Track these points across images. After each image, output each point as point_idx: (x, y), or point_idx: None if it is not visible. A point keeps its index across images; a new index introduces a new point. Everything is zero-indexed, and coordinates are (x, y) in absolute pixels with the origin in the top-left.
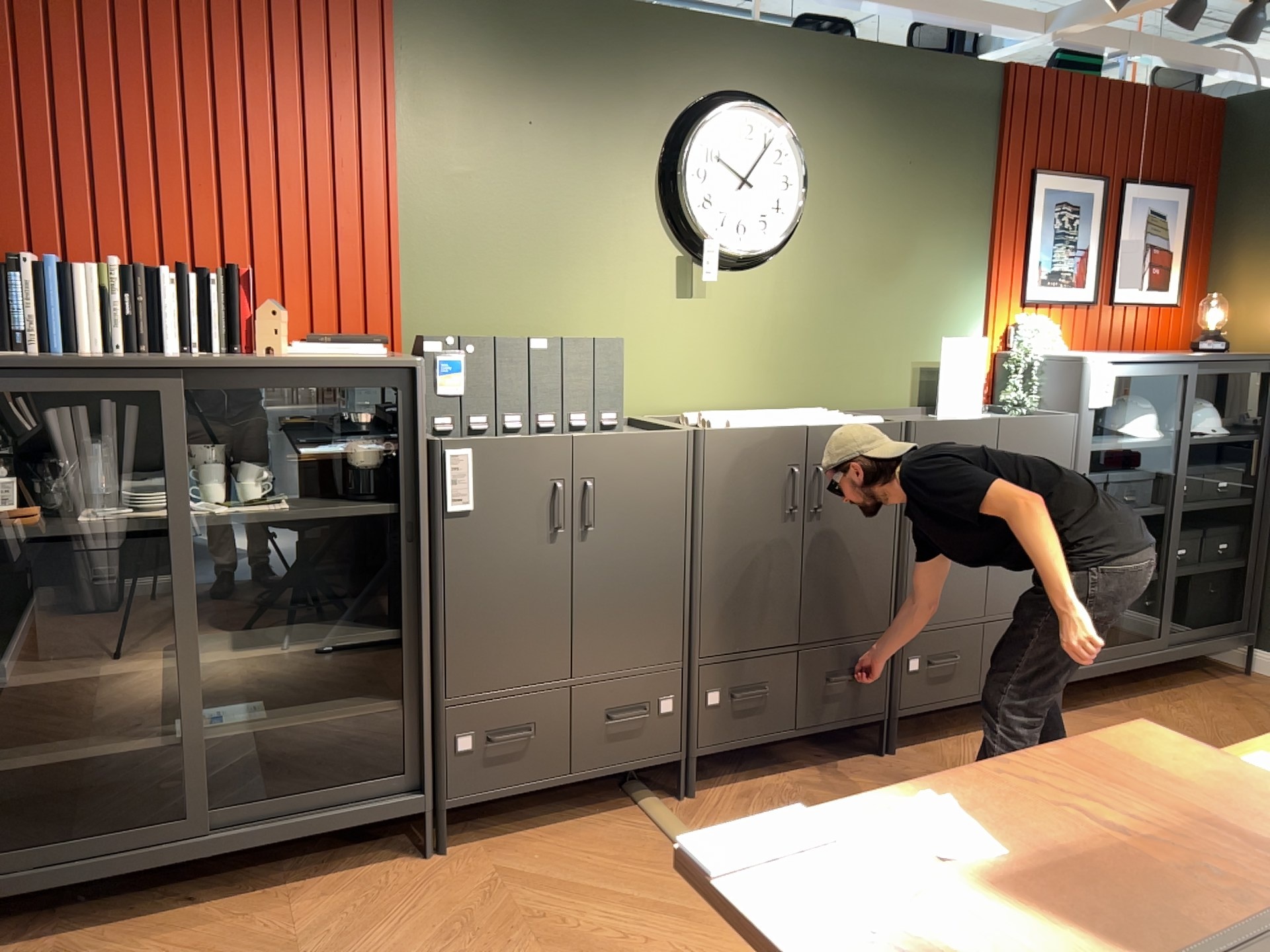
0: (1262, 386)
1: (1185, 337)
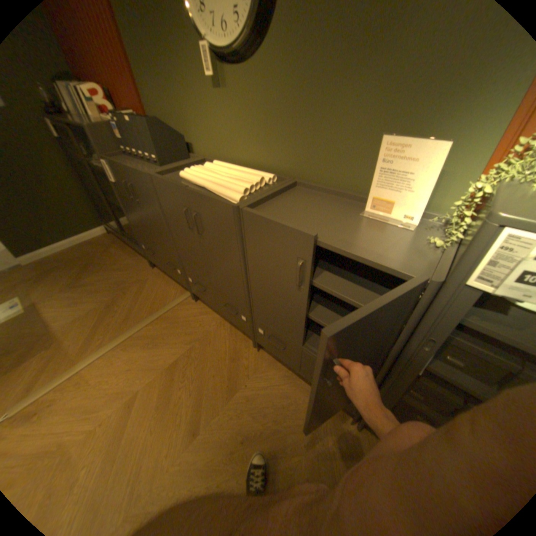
0: None
1: None
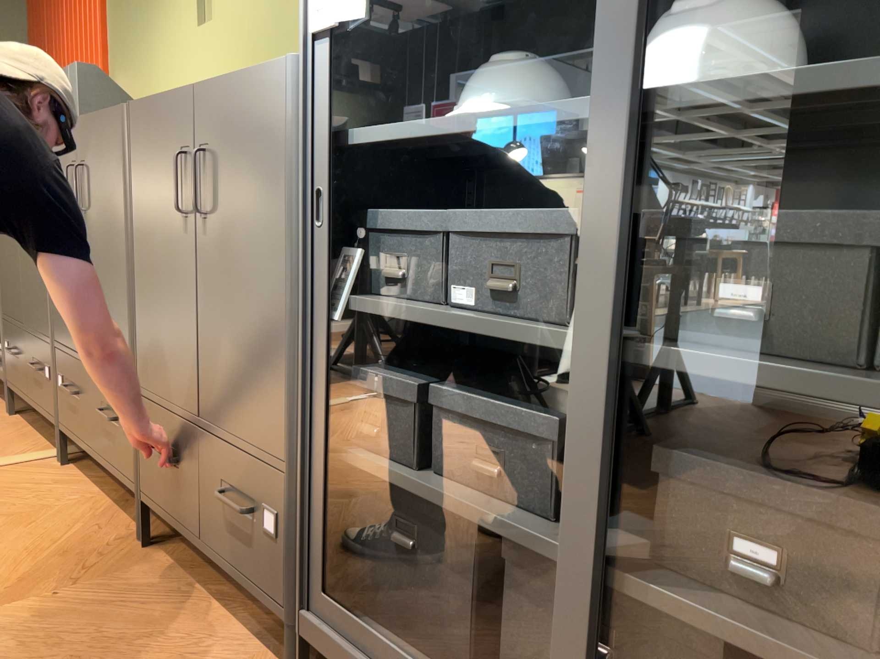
0: None
1: None
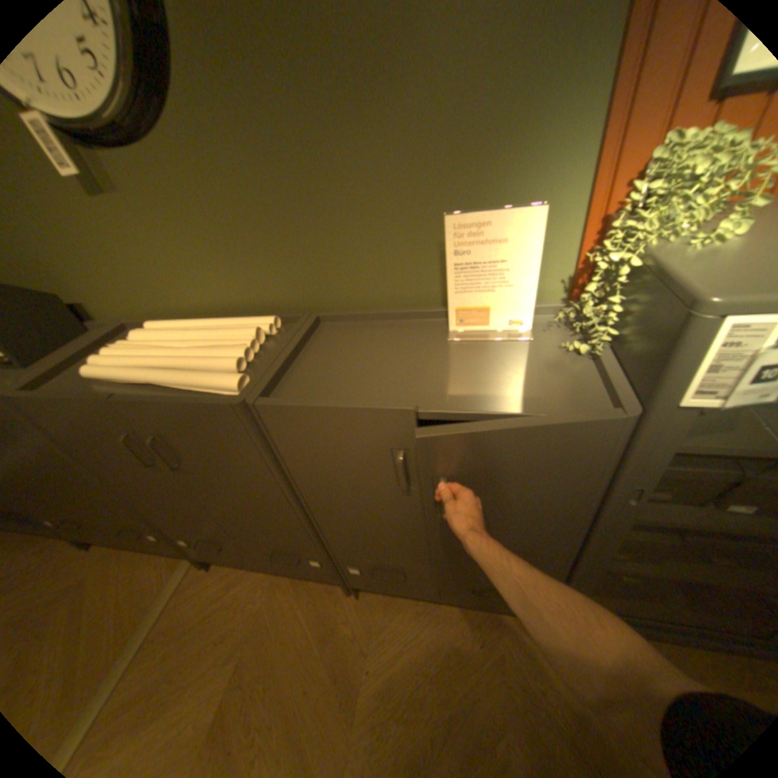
0: None
1: None
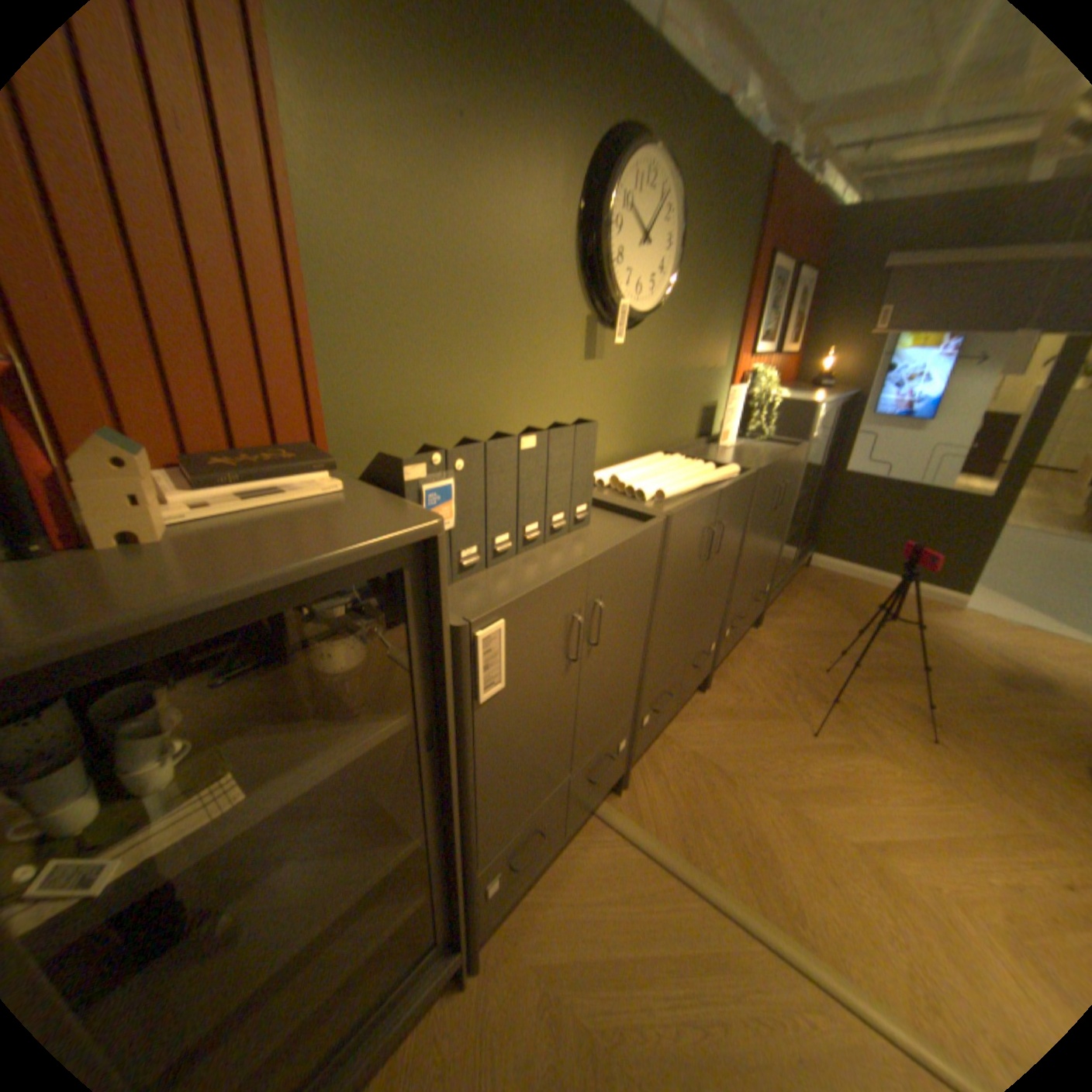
0: (840, 406)
1: (795, 373)
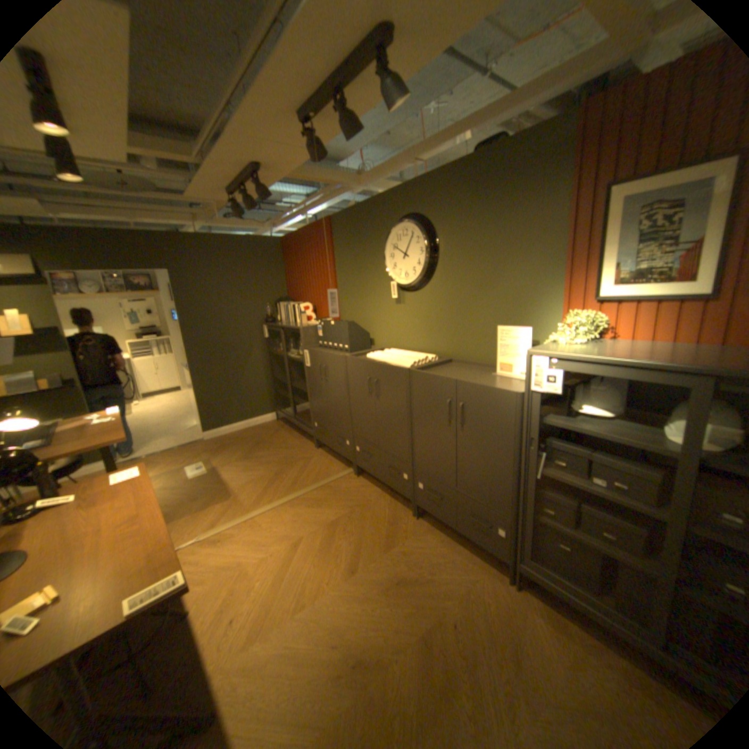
0: None
1: None
